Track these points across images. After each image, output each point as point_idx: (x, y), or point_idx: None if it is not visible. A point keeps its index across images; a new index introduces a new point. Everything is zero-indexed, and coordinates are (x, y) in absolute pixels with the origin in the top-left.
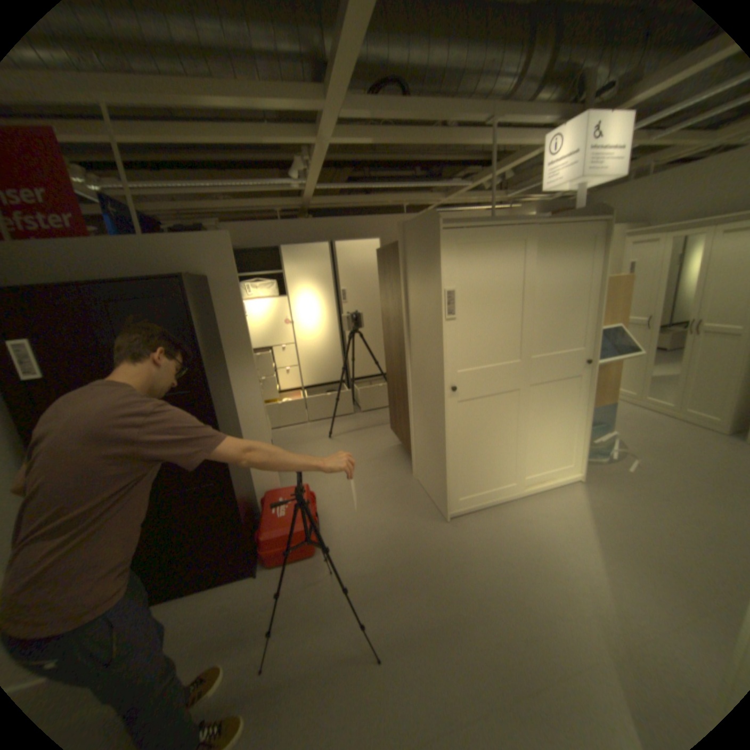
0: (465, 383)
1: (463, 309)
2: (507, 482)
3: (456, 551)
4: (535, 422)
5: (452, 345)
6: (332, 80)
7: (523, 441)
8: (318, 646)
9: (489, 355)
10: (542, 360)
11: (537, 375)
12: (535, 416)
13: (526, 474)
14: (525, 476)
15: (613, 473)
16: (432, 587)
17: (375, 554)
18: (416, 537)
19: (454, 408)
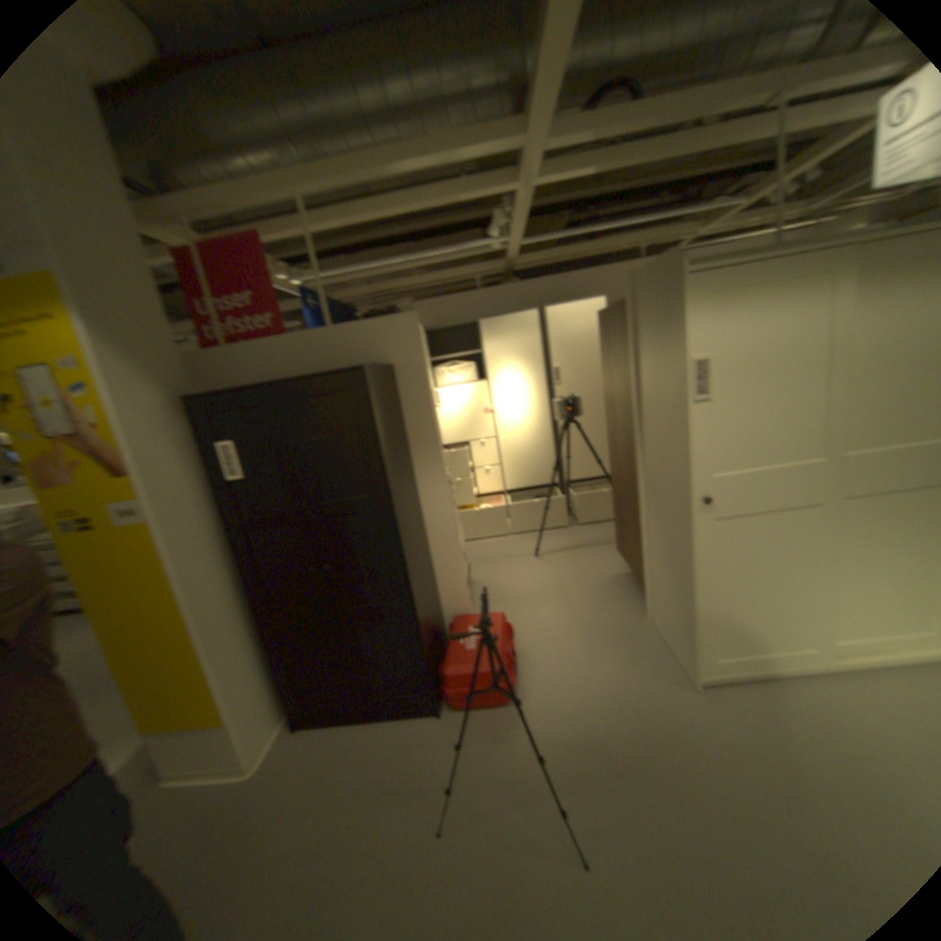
0: (725, 493)
1: (722, 385)
2: (802, 645)
3: (709, 737)
4: (854, 557)
5: (704, 438)
6: (531, 105)
7: (832, 584)
8: (507, 823)
9: (767, 451)
10: (869, 458)
11: (859, 482)
12: (854, 546)
13: (838, 637)
14: (835, 641)
15: None
16: (669, 781)
17: (588, 718)
18: (647, 705)
19: (708, 529)
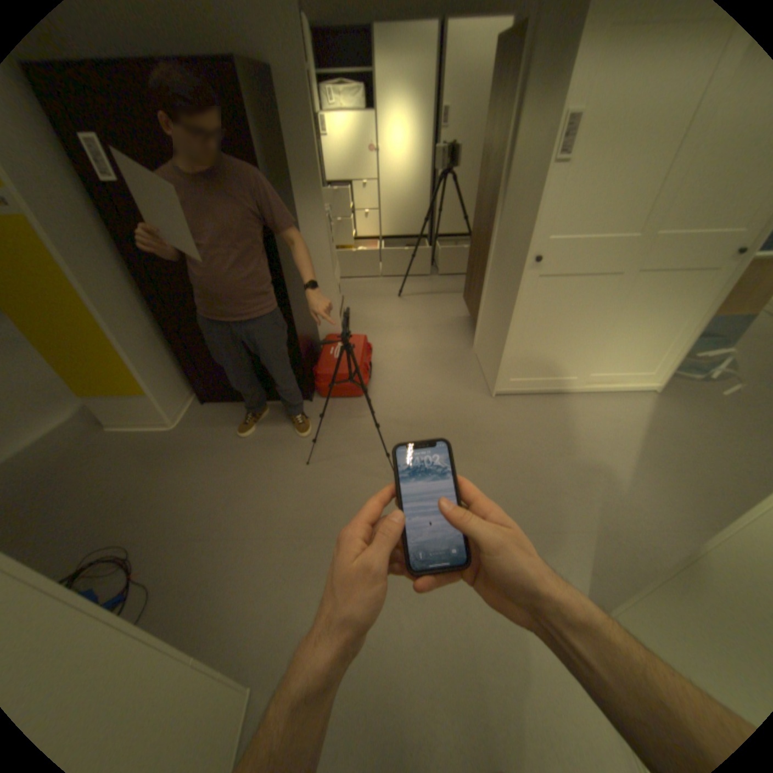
0: (555, 254)
1: (587, 146)
2: (569, 373)
3: (491, 422)
4: (628, 316)
5: (555, 200)
6: None
7: (605, 335)
8: (354, 459)
9: (600, 220)
10: (674, 237)
11: (657, 257)
12: (632, 309)
13: (595, 370)
14: (591, 372)
15: (701, 391)
16: (459, 443)
17: (417, 407)
18: (458, 403)
19: (533, 283)
